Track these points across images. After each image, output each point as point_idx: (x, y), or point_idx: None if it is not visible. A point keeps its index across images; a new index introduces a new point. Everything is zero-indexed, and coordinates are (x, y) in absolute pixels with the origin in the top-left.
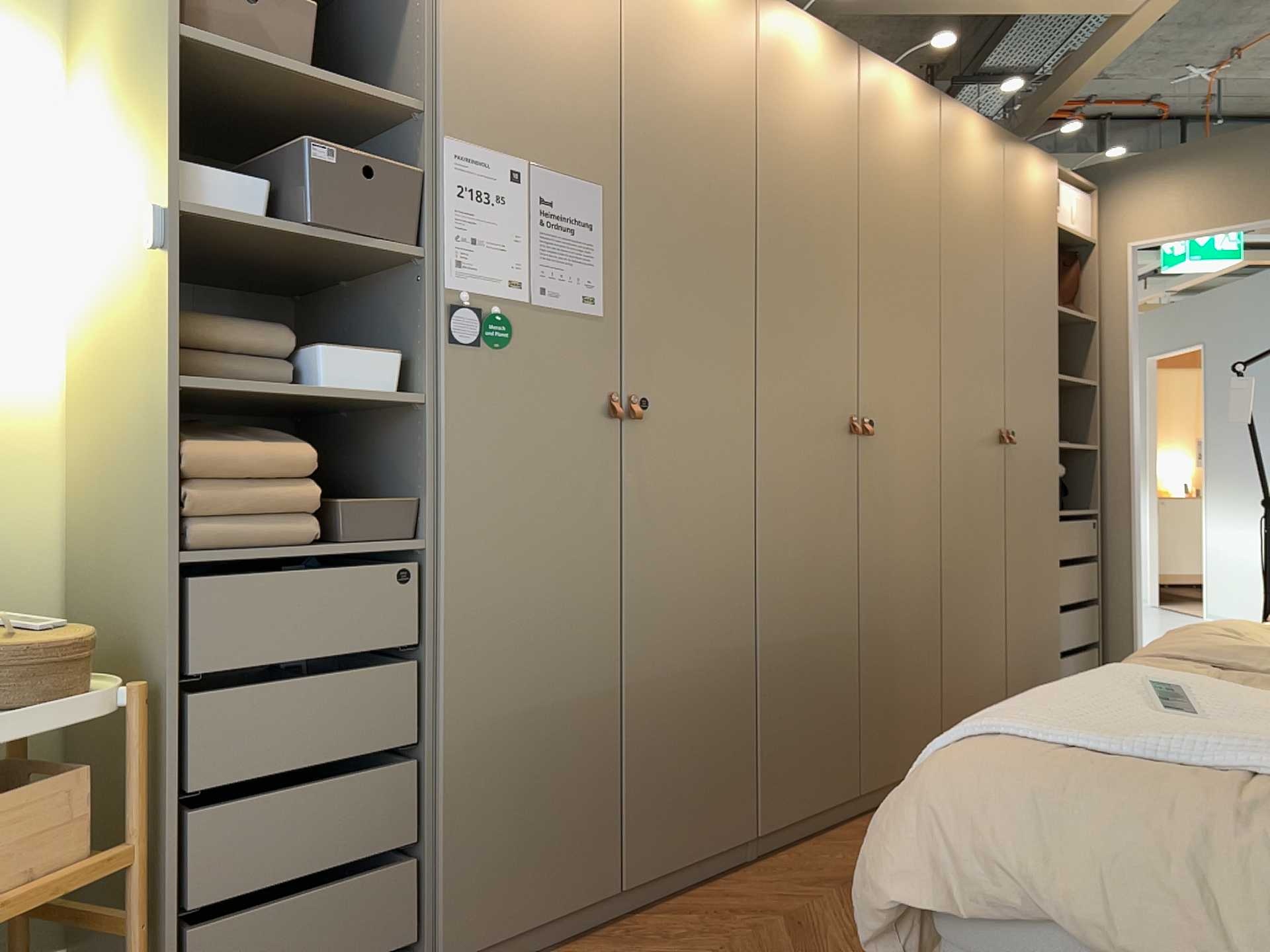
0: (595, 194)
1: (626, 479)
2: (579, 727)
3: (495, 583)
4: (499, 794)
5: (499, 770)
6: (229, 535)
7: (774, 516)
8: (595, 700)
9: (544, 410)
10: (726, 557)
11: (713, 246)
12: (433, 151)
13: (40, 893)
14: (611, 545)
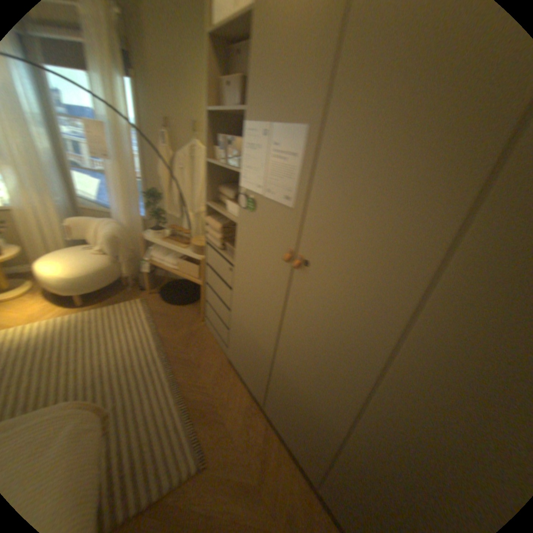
0: (302, 133)
1: (289, 293)
2: (258, 352)
3: (243, 289)
4: (238, 341)
5: (239, 336)
6: (209, 239)
7: (393, 406)
8: (263, 352)
9: (262, 243)
10: (337, 378)
11: (405, 165)
12: (244, 128)
13: (188, 278)
14: (278, 312)
